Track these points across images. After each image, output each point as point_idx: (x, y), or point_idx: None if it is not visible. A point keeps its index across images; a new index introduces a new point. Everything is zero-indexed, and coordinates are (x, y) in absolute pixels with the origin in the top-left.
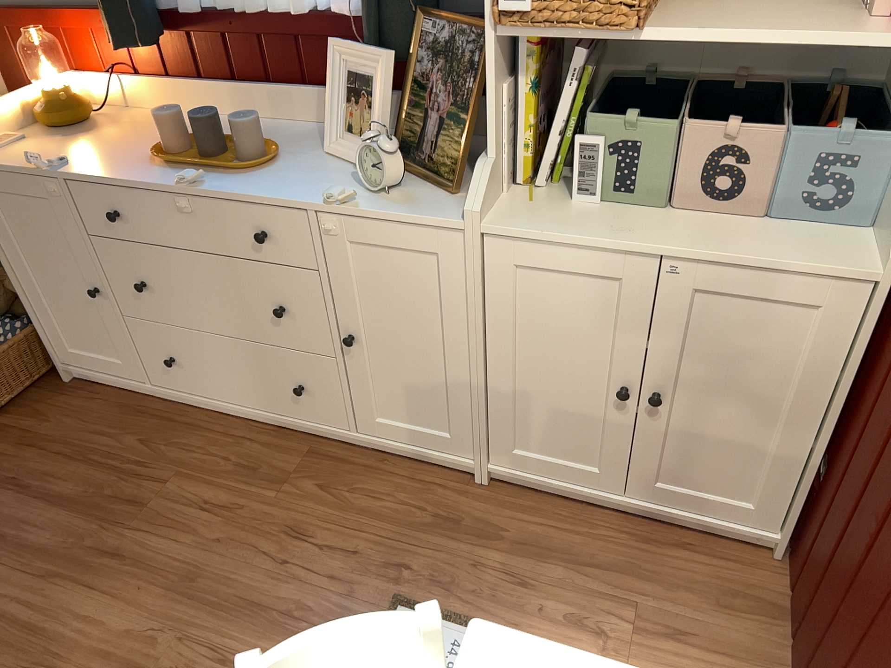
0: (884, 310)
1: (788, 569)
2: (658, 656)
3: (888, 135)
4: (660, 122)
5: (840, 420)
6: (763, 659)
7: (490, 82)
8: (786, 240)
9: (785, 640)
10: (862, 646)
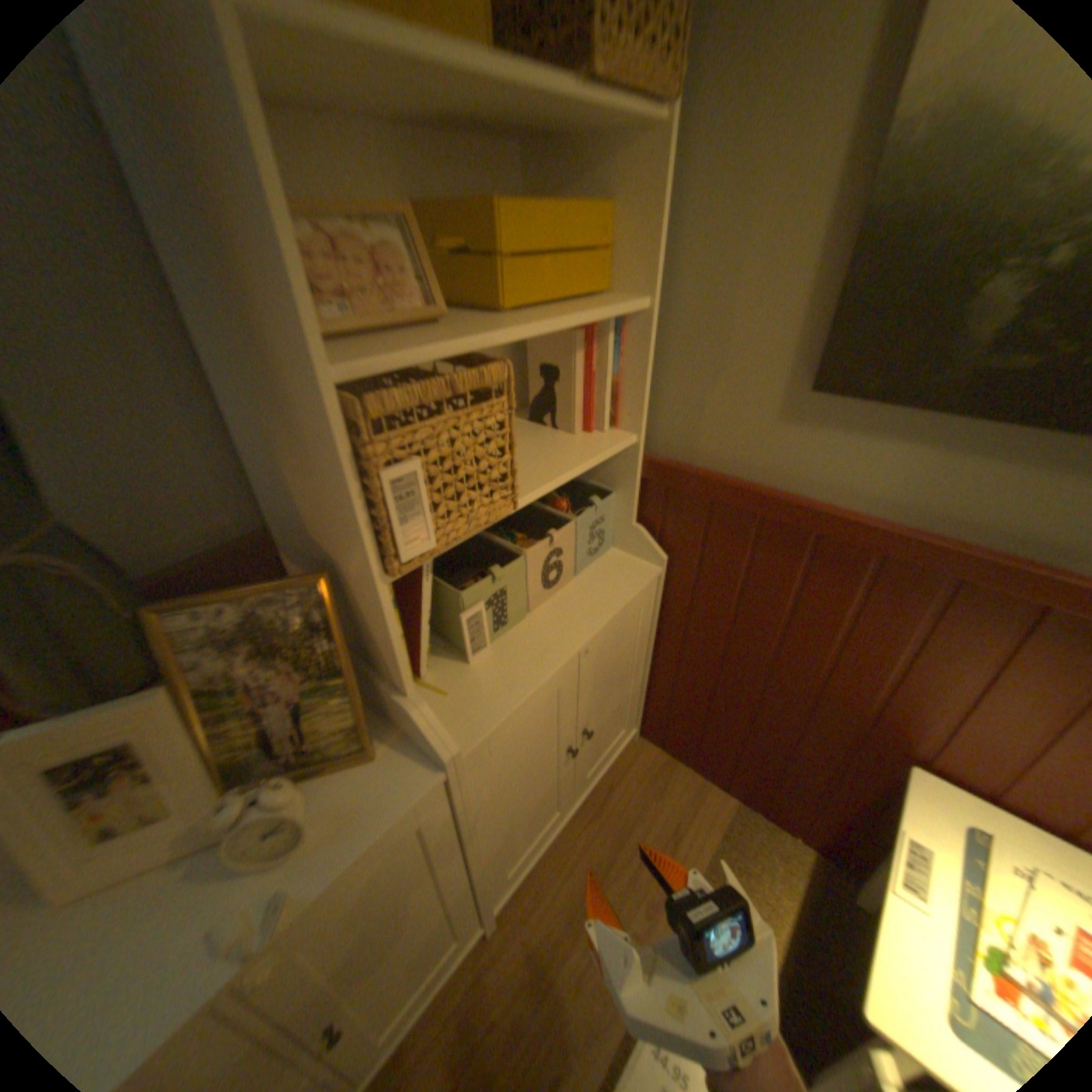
0: (668, 583)
1: (656, 740)
2: (695, 862)
3: (606, 491)
4: (508, 558)
5: (657, 650)
6: (705, 794)
7: (387, 626)
8: (604, 580)
9: (695, 774)
10: (813, 742)
